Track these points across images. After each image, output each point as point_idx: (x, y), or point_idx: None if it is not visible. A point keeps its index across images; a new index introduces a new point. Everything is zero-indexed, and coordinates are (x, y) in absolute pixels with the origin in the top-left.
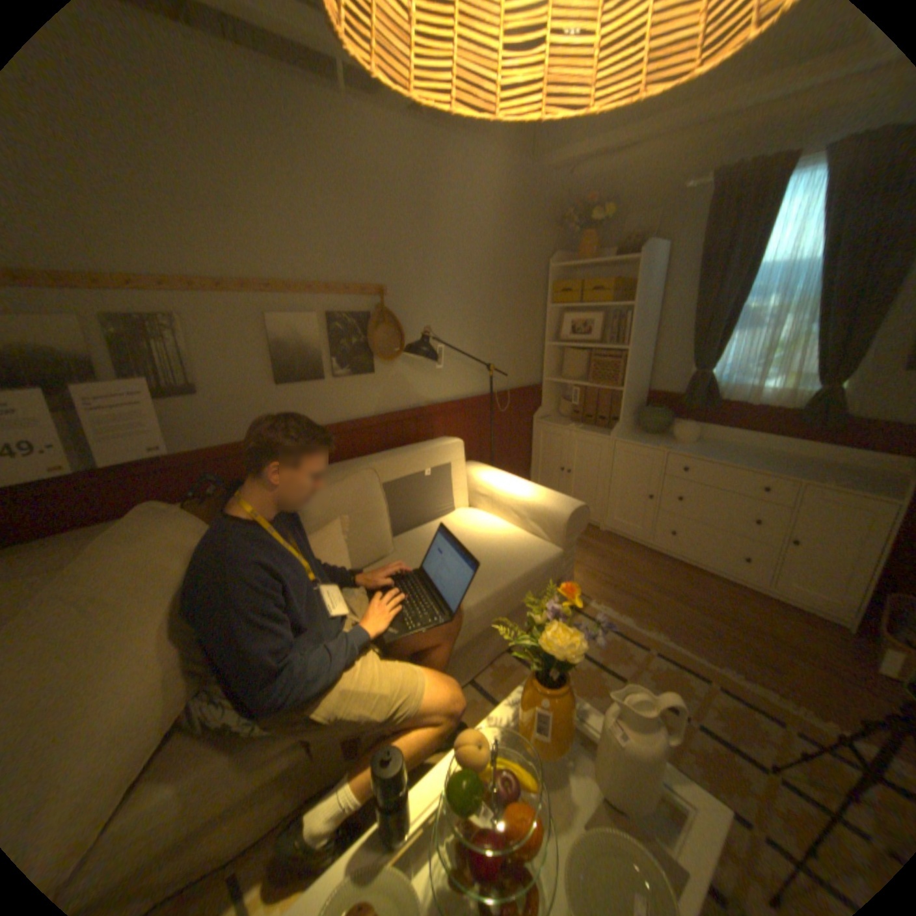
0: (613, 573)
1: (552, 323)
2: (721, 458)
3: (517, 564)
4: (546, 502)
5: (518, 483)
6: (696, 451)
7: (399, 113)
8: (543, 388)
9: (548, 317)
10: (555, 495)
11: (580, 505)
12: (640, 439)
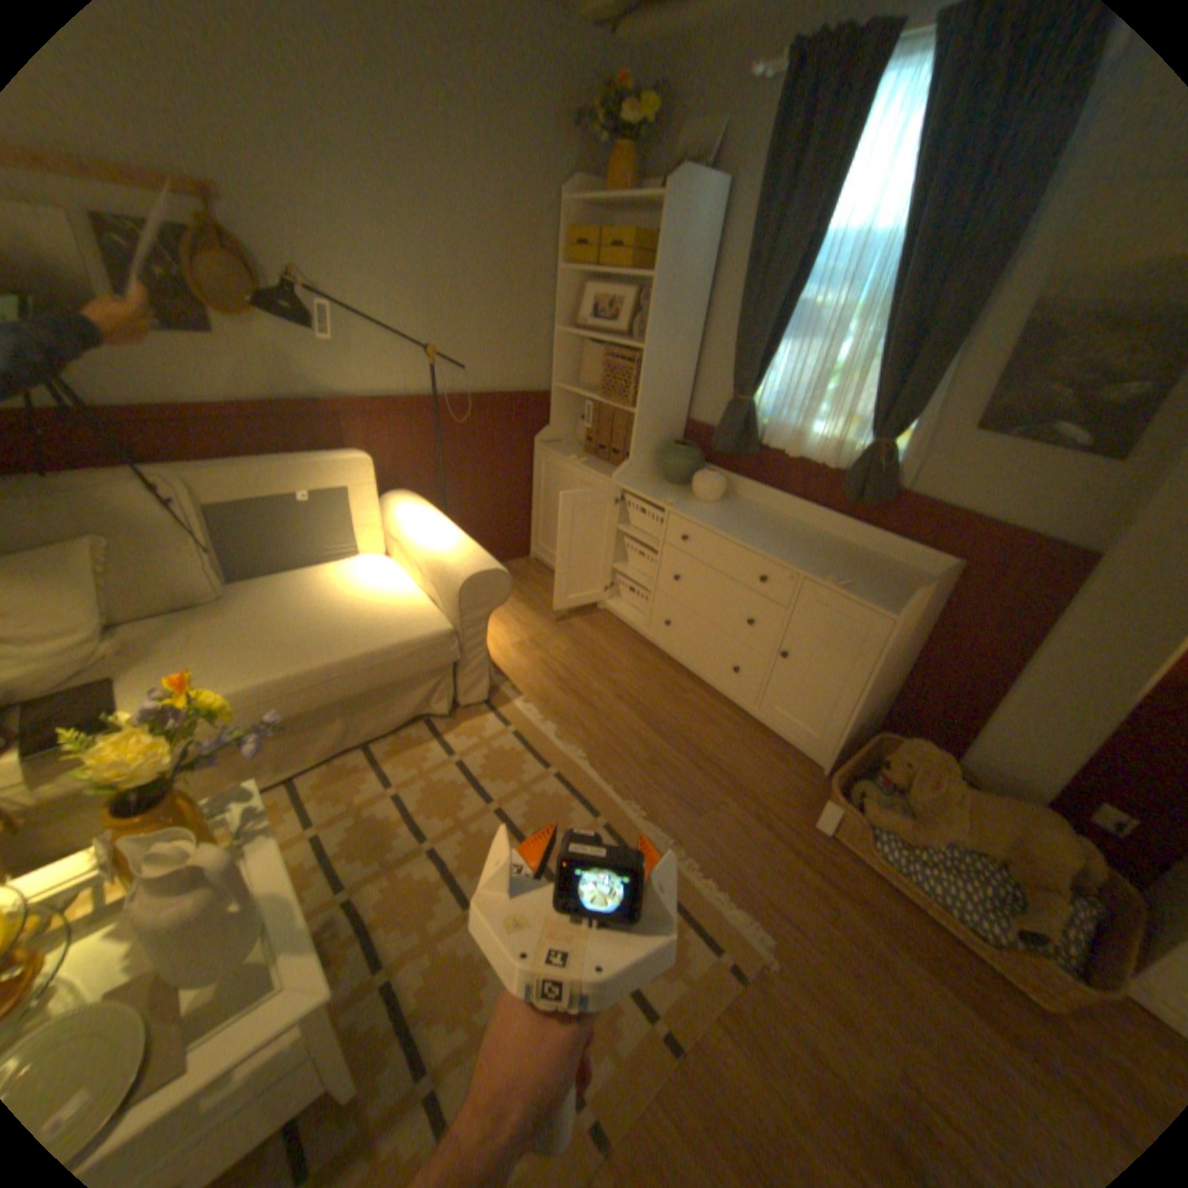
0: (576, 664)
1: (569, 295)
2: (729, 527)
3: (366, 638)
4: (449, 558)
5: (437, 527)
6: (707, 513)
7: None
8: (553, 397)
9: (562, 283)
10: (468, 550)
11: (490, 568)
12: (649, 488)
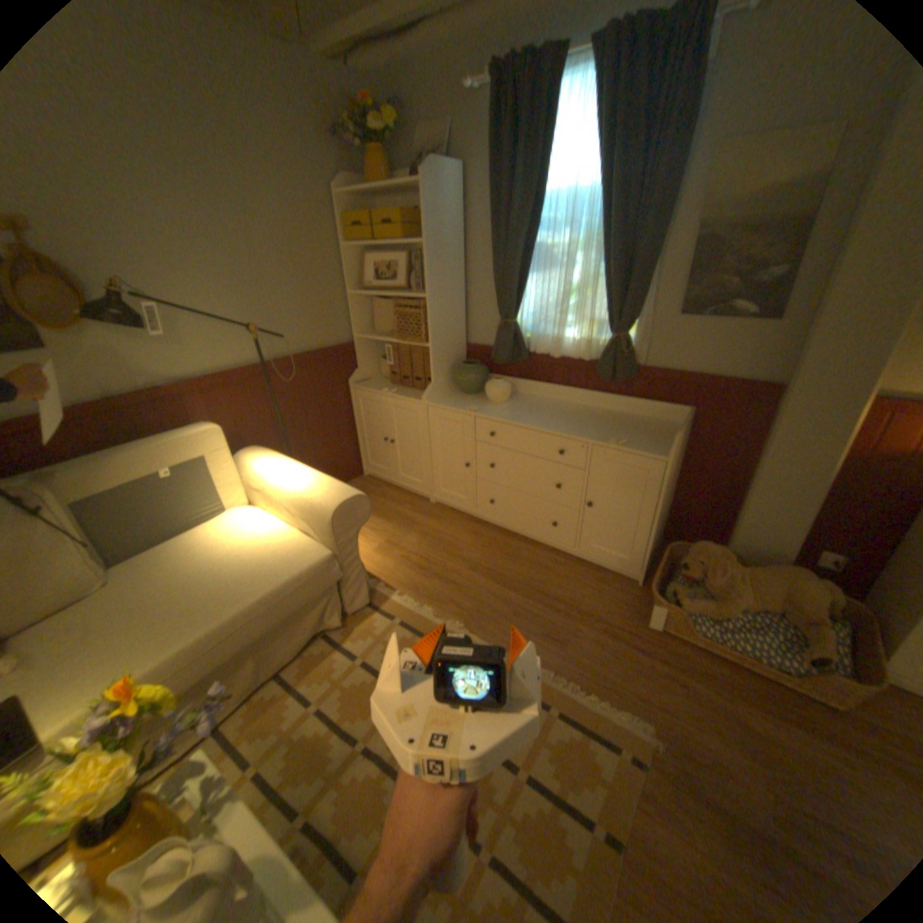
0: (430, 551)
1: (352, 265)
2: (524, 419)
3: (260, 582)
4: (314, 495)
5: (293, 470)
6: (504, 411)
7: None
8: (356, 345)
9: (345, 257)
10: (327, 484)
11: (351, 495)
12: (453, 401)
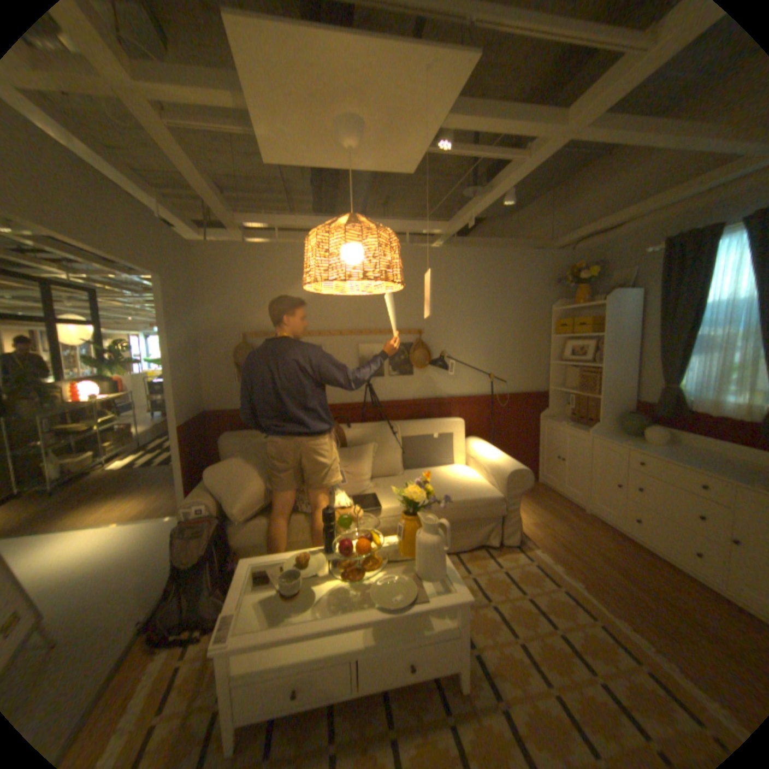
0: (574, 540)
1: (557, 347)
2: (674, 457)
3: (464, 494)
4: (501, 463)
5: (493, 451)
6: (657, 450)
7: (445, 241)
8: (550, 394)
9: (553, 342)
10: (510, 460)
11: (523, 468)
12: (615, 437)
